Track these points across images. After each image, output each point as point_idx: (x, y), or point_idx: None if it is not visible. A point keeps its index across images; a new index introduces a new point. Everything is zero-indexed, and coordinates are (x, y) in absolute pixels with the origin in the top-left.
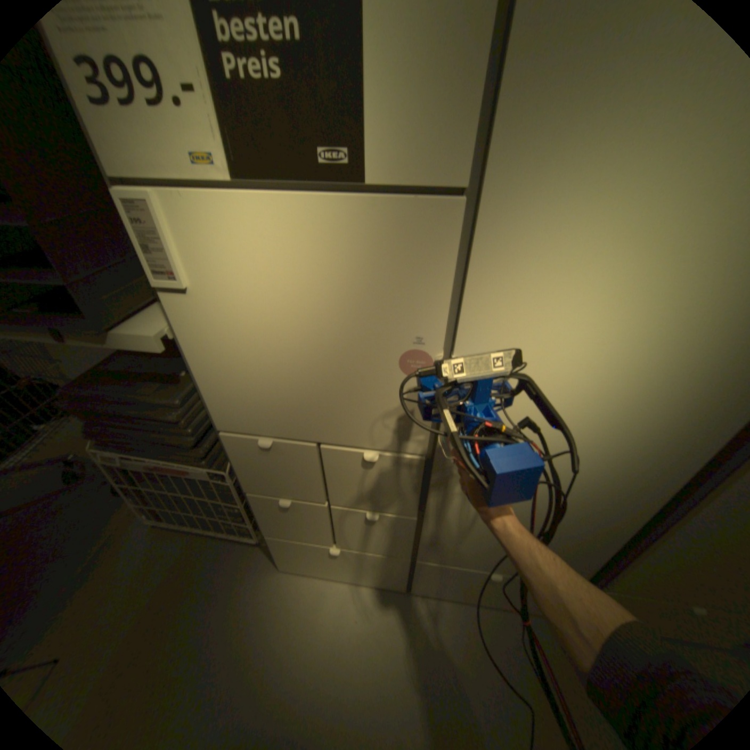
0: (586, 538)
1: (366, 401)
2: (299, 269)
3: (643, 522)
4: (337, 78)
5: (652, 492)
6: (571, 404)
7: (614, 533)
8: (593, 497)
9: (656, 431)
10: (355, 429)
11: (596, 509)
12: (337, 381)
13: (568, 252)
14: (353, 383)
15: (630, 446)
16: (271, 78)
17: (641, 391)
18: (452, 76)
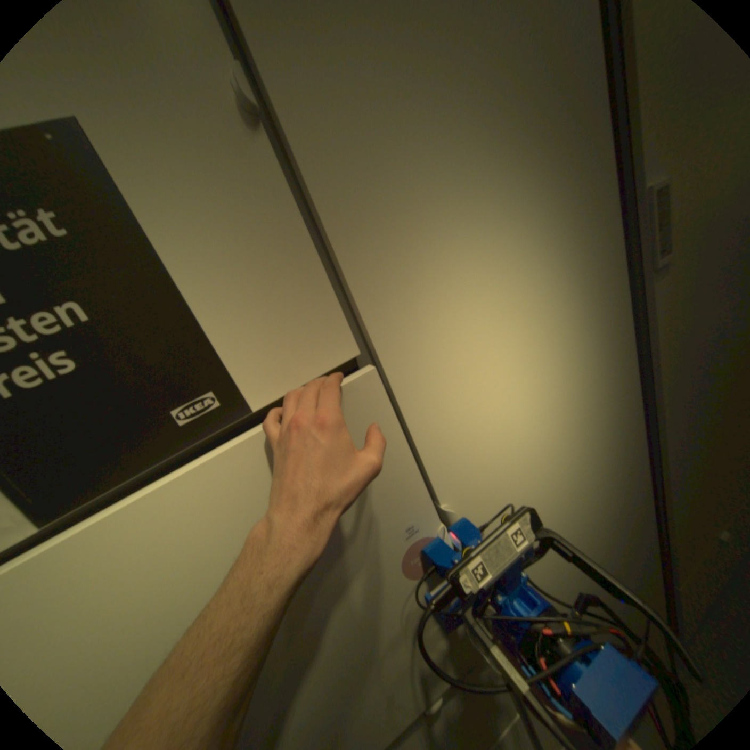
0: (634, 562)
1: (382, 640)
2: (209, 562)
3: (648, 508)
4: (160, 334)
5: (637, 480)
6: (548, 464)
7: (644, 536)
8: (613, 523)
9: (606, 435)
10: (390, 688)
11: (621, 530)
12: (334, 653)
13: (466, 355)
14: (355, 634)
15: (602, 459)
16: (59, 376)
17: (578, 415)
18: (290, 280)
